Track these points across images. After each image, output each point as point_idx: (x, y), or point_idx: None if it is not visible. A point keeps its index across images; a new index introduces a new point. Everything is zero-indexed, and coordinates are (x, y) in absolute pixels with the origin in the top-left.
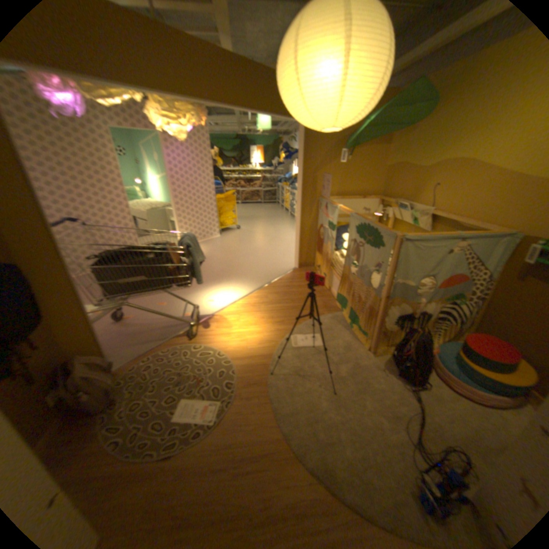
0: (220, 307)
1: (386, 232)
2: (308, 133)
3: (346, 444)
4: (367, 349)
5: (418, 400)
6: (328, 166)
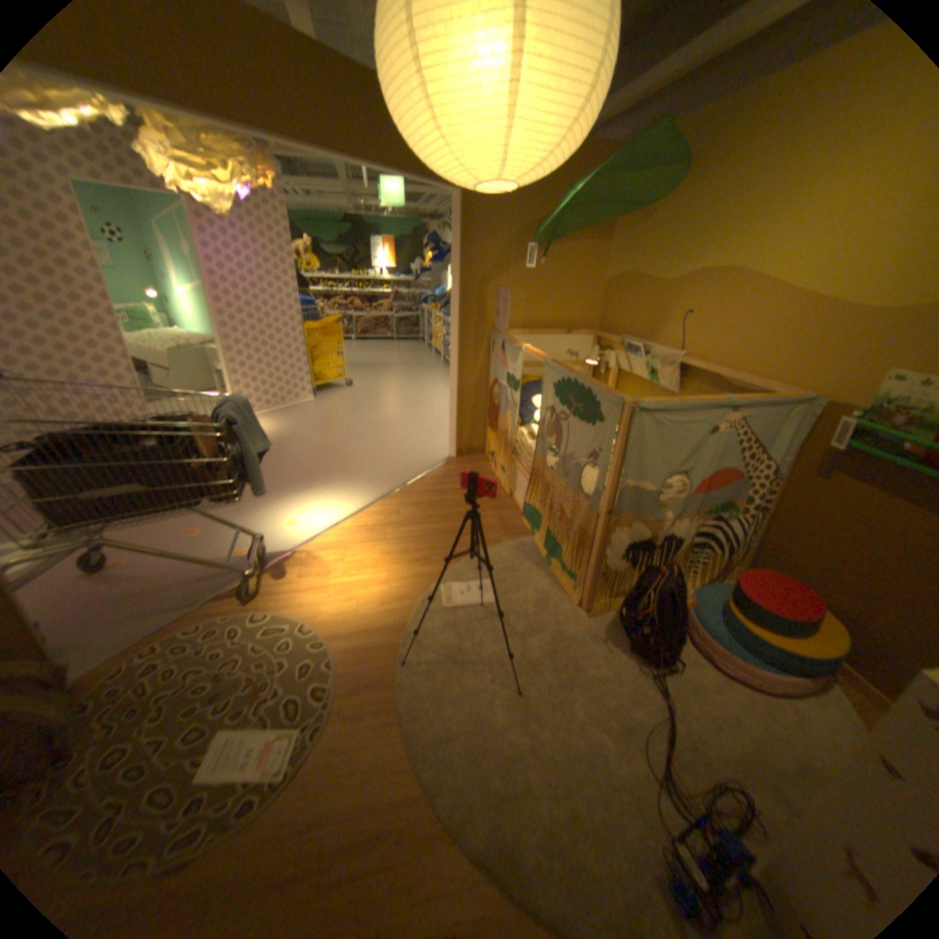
0: (307, 534)
1: (605, 394)
2: (469, 212)
3: (539, 791)
4: (575, 603)
5: (662, 693)
6: (505, 274)
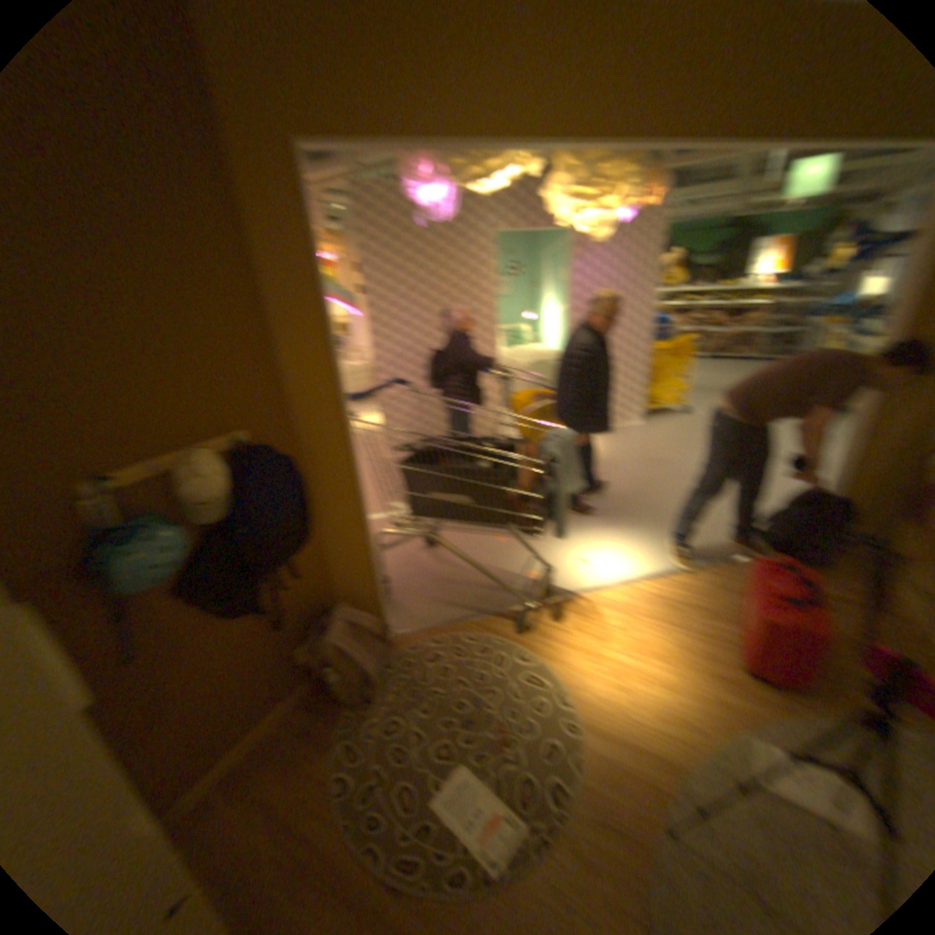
0: (594, 579)
1: None
2: None
3: None
4: None
5: None
6: None
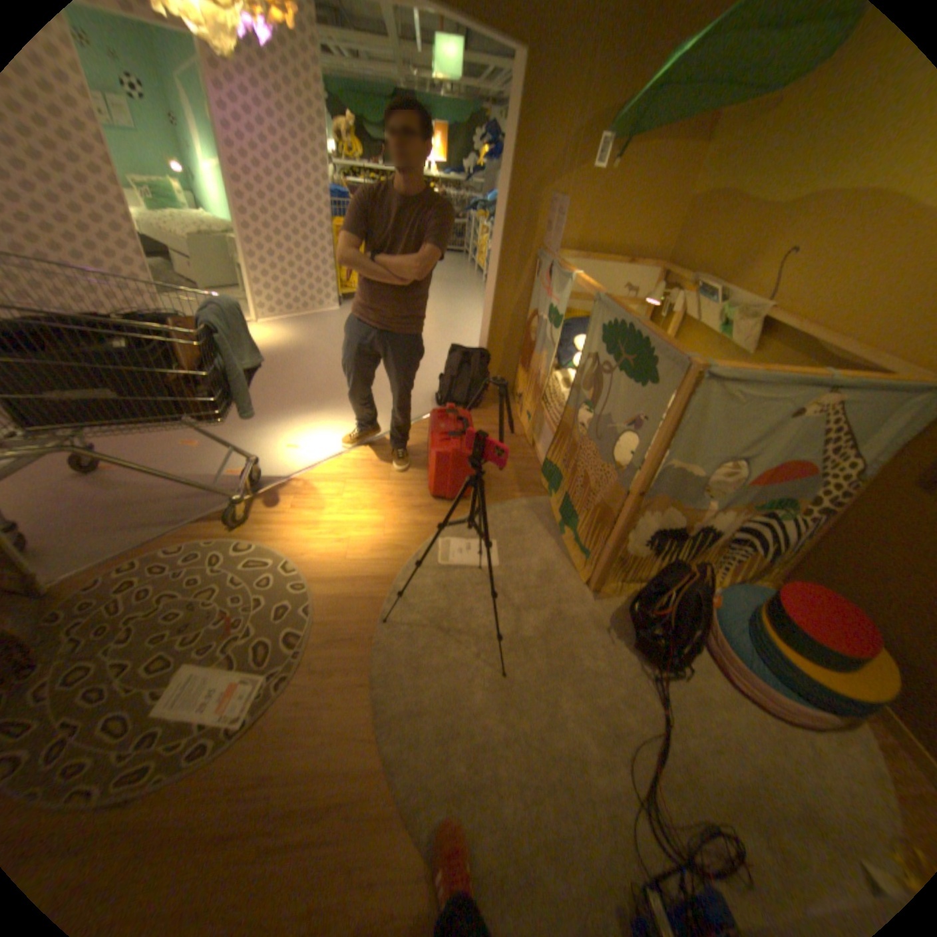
0: (307, 461)
1: (667, 349)
2: (533, 84)
3: (507, 788)
4: (583, 581)
5: (662, 699)
6: (568, 177)
